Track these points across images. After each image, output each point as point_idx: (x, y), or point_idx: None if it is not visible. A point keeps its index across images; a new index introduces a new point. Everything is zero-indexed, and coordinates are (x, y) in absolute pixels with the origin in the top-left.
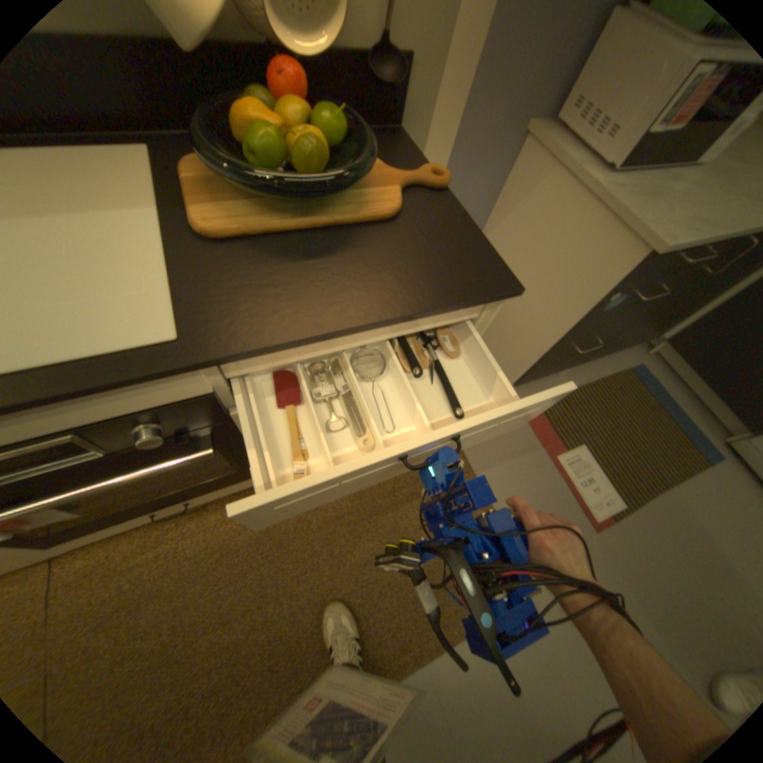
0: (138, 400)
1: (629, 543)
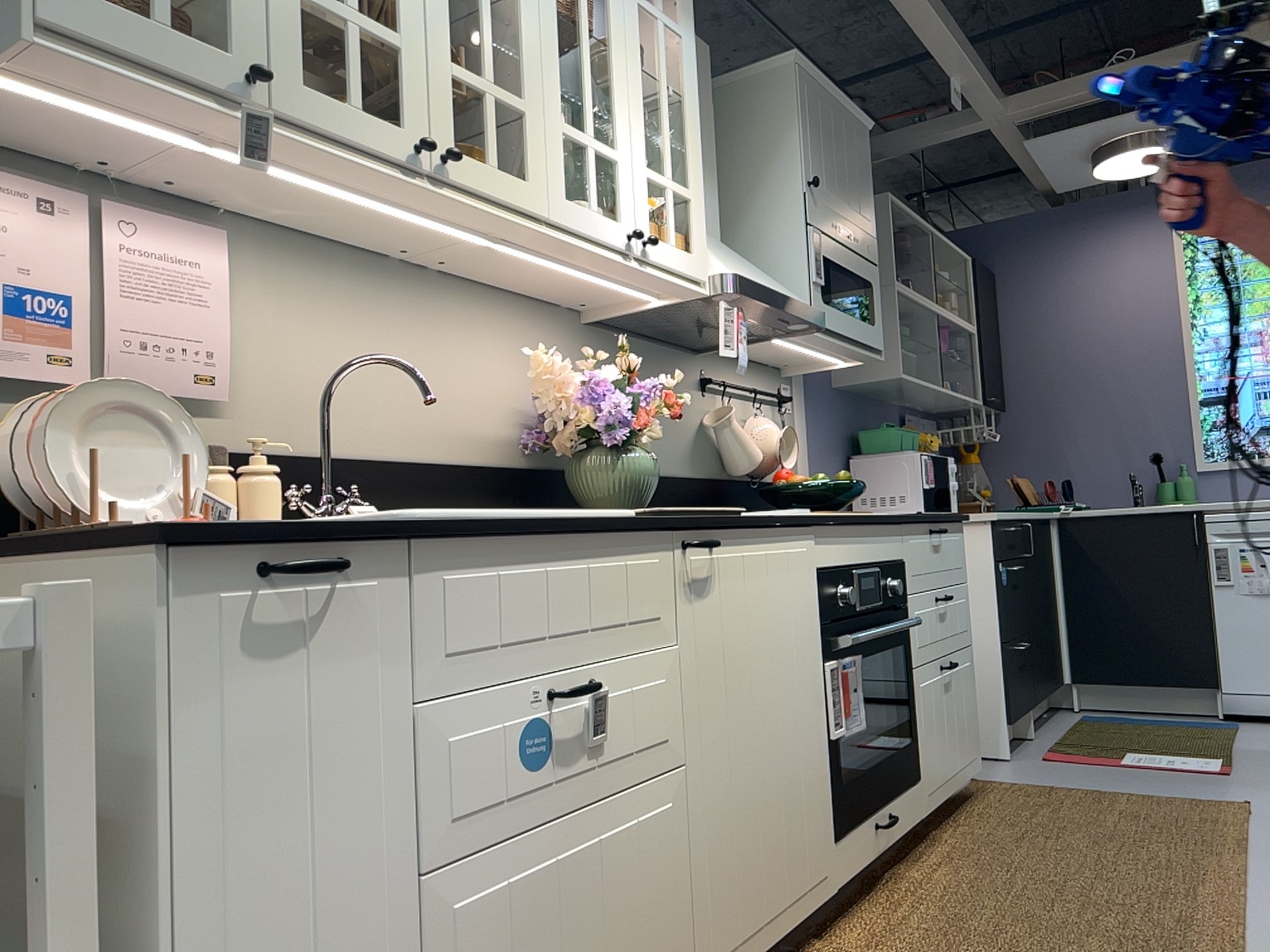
0: (892, 550)
1: (1258, 769)
